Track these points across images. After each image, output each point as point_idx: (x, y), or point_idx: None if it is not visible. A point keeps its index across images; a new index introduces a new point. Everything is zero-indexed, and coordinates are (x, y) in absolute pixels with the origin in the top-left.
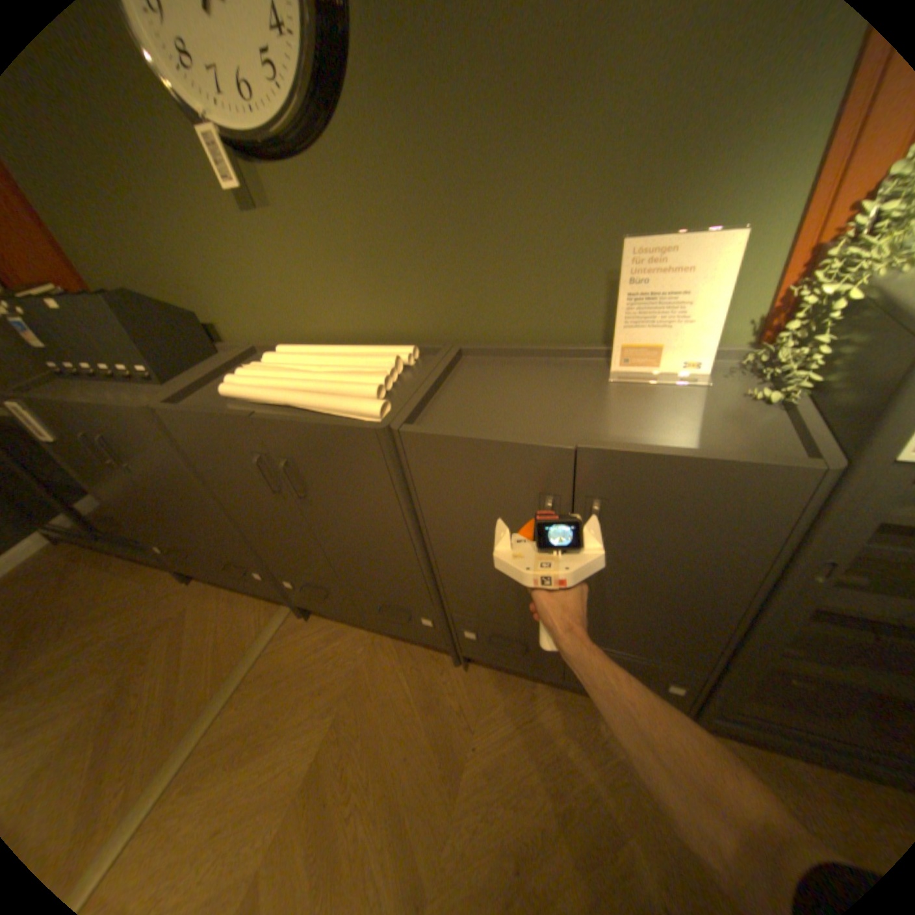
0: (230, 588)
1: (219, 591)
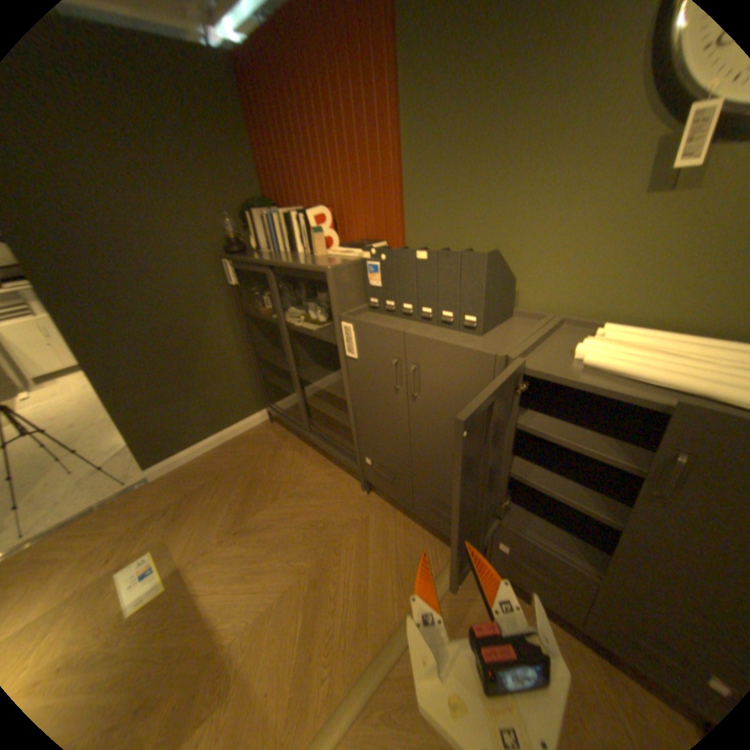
0: (421, 517)
1: (397, 512)
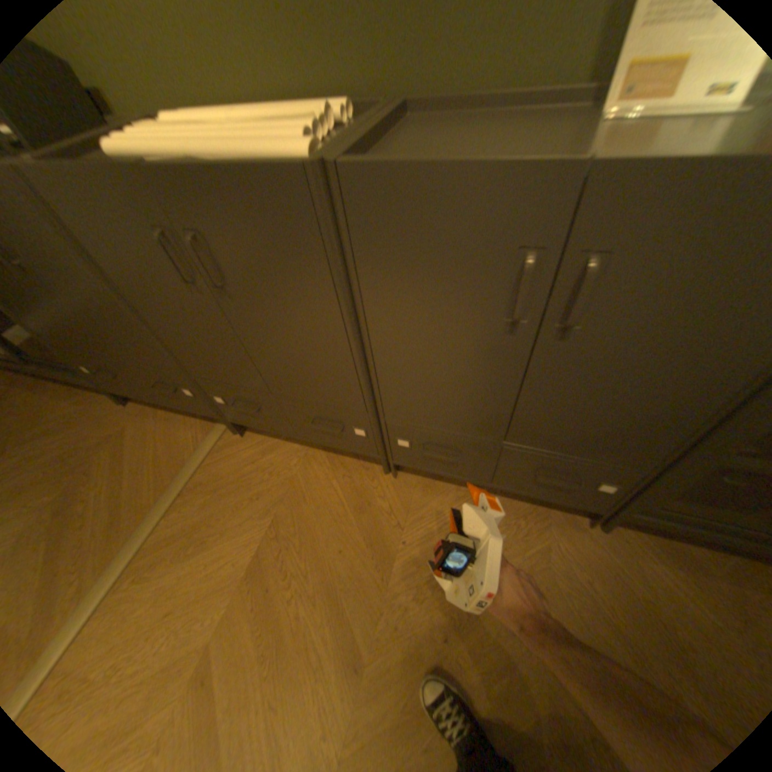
0: (165, 406)
1: (157, 411)
